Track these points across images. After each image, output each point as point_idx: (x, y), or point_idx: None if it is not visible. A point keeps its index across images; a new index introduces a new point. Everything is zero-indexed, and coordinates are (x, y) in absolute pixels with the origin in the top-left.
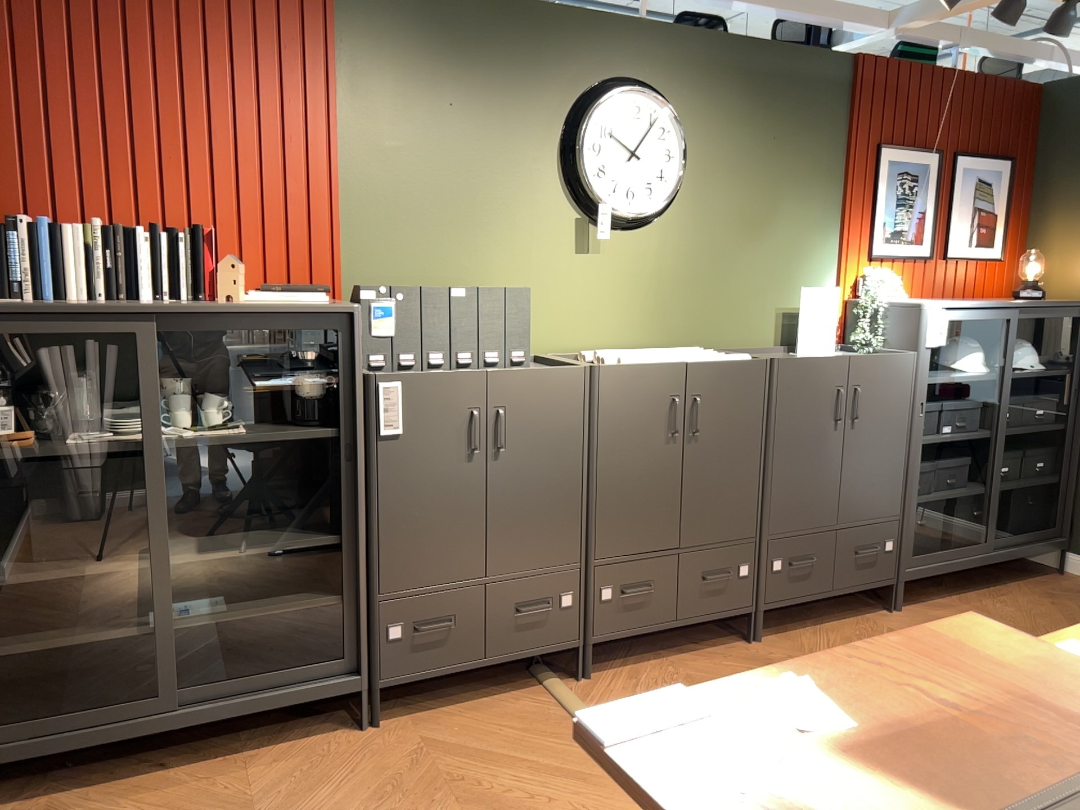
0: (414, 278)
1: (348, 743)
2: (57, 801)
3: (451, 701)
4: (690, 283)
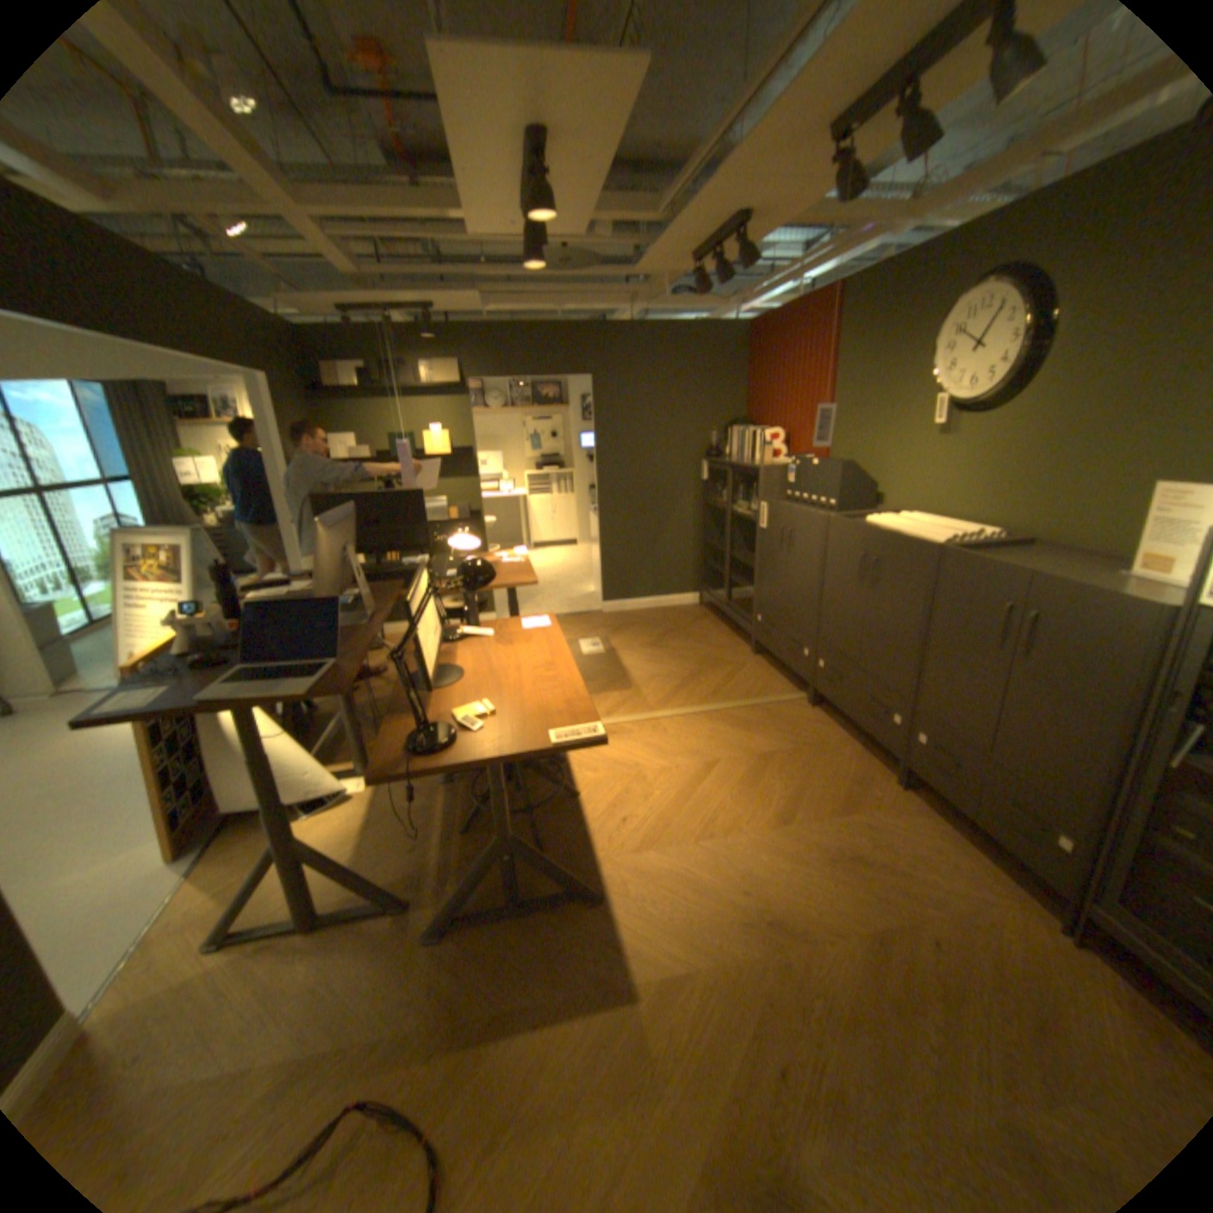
0: (855, 452)
1: (742, 651)
2: (709, 616)
3: (780, 671)
4: (1040, 465)
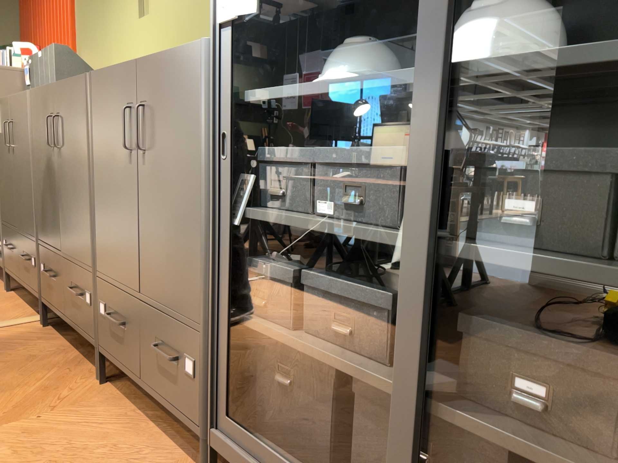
0: (92, 59)
1: None
2: None
3: (30, 301)
4: (195, 24)
